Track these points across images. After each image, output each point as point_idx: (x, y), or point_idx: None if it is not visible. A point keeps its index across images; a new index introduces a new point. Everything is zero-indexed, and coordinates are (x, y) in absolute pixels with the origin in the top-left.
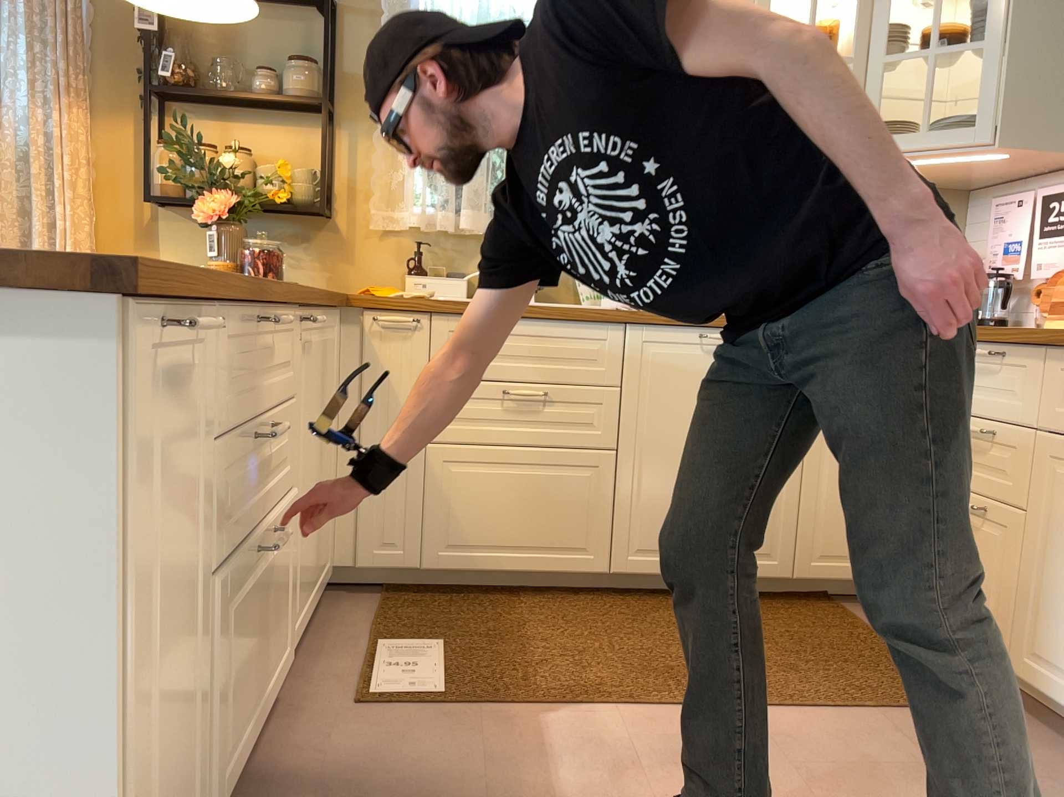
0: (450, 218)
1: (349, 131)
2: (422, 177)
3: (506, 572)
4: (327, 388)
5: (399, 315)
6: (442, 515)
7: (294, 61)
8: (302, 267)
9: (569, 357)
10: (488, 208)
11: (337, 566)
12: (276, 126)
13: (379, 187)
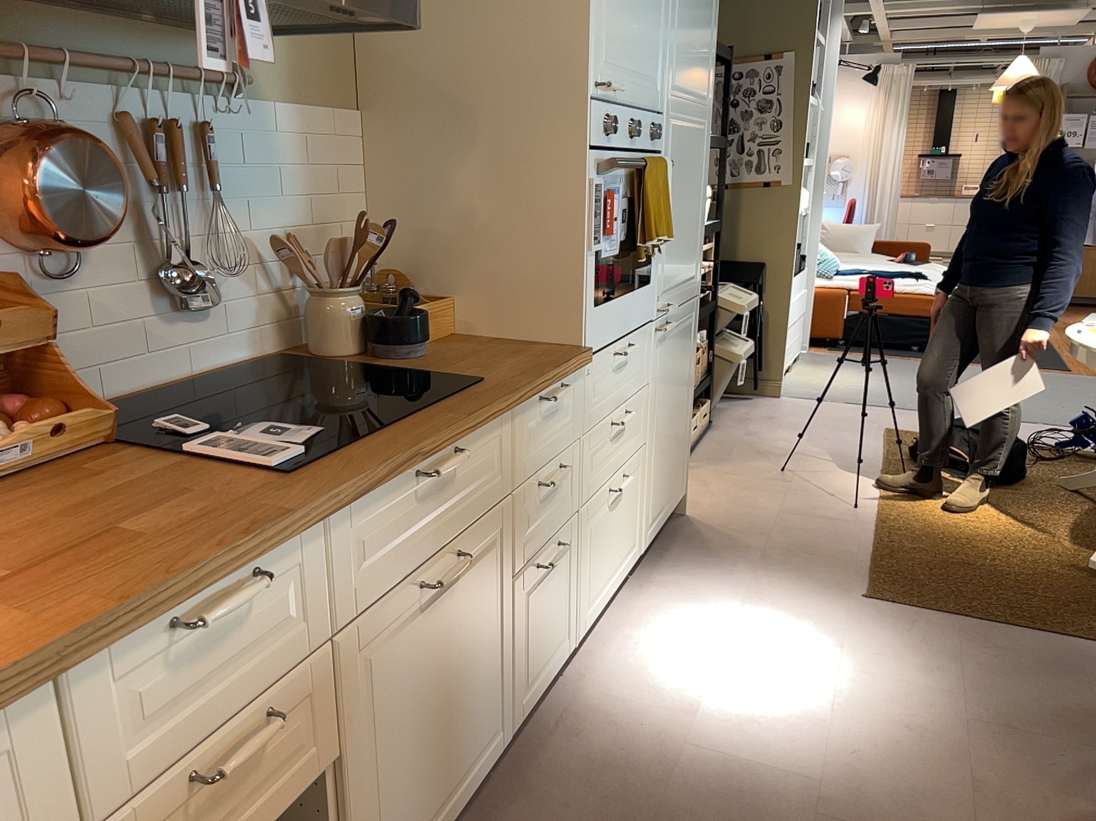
0: None
1: None
2: None
3: None
4: None
5: None
6: None
7: None
8: None
9: None
10: None
11: None
12: None
13: None
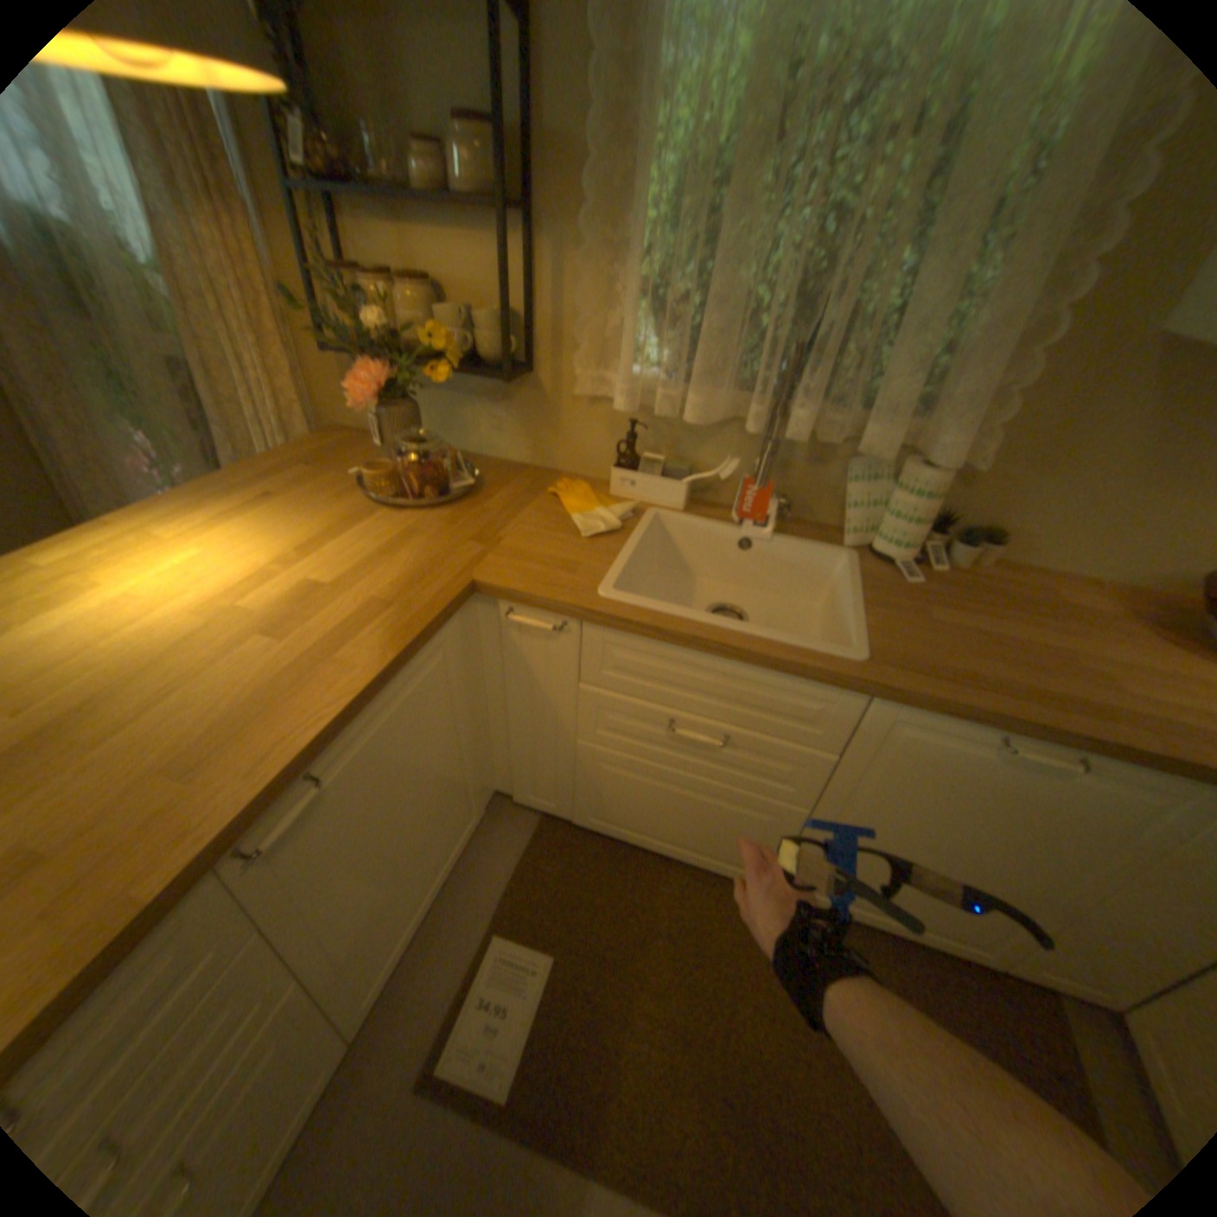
0: (673, 400)
1: (550, 240)
2: (645, 325)
3: (656, 853)
4: (427, 729)
5: (543, 612)
6: (594, 796)
7: (453, 122)
8: (503, 431)
9: (770, 709)
10: (733, 386)
11: (499, 792)
12: (458, 231)
13: (587, 338)
